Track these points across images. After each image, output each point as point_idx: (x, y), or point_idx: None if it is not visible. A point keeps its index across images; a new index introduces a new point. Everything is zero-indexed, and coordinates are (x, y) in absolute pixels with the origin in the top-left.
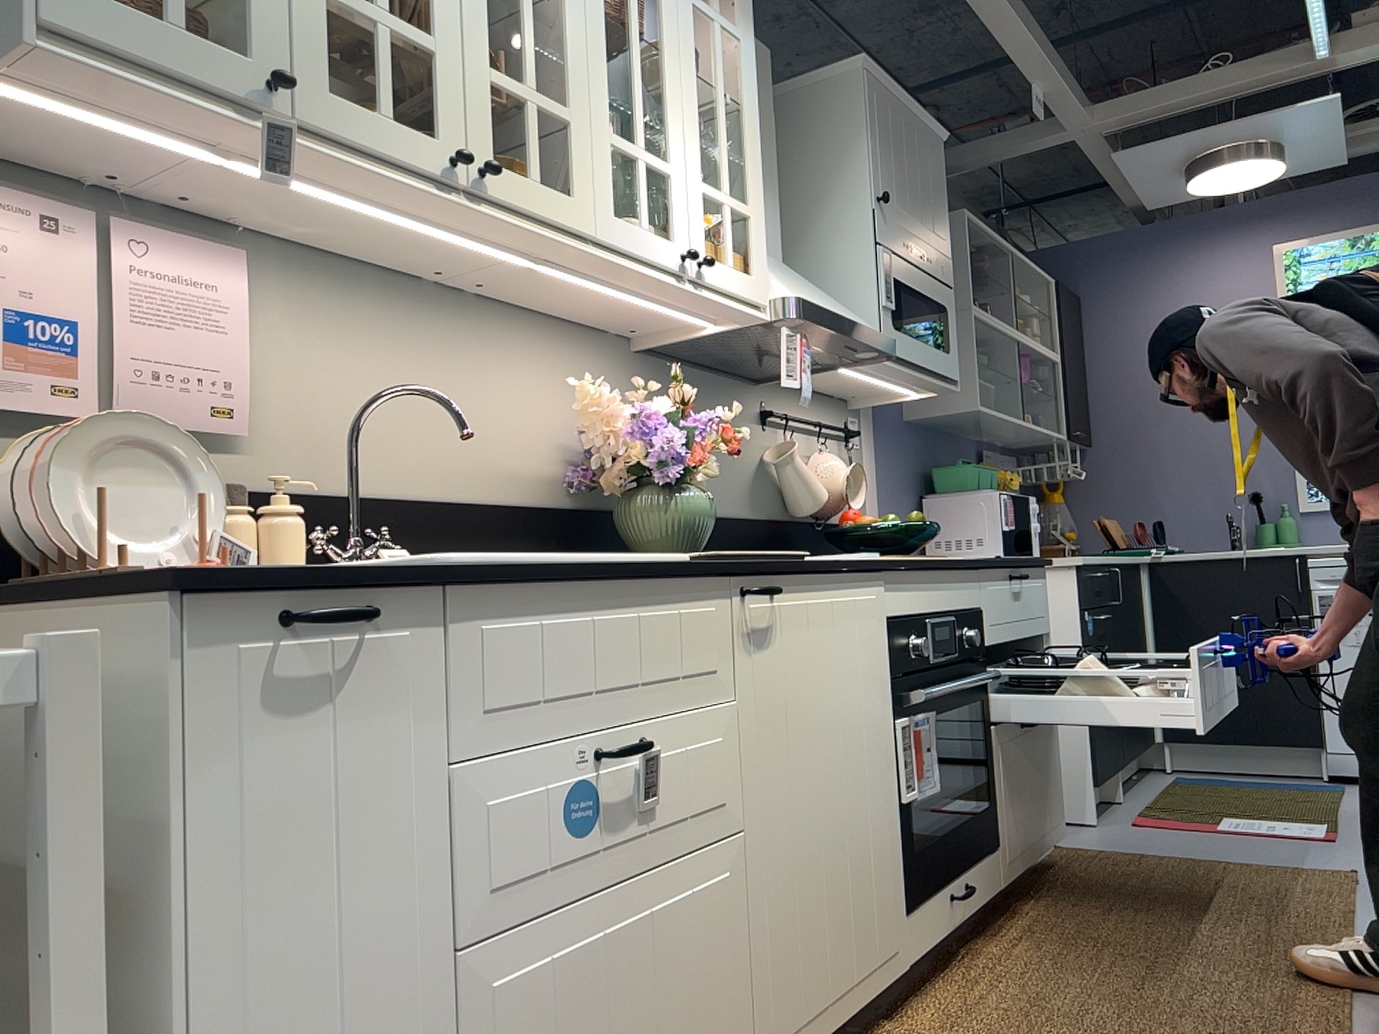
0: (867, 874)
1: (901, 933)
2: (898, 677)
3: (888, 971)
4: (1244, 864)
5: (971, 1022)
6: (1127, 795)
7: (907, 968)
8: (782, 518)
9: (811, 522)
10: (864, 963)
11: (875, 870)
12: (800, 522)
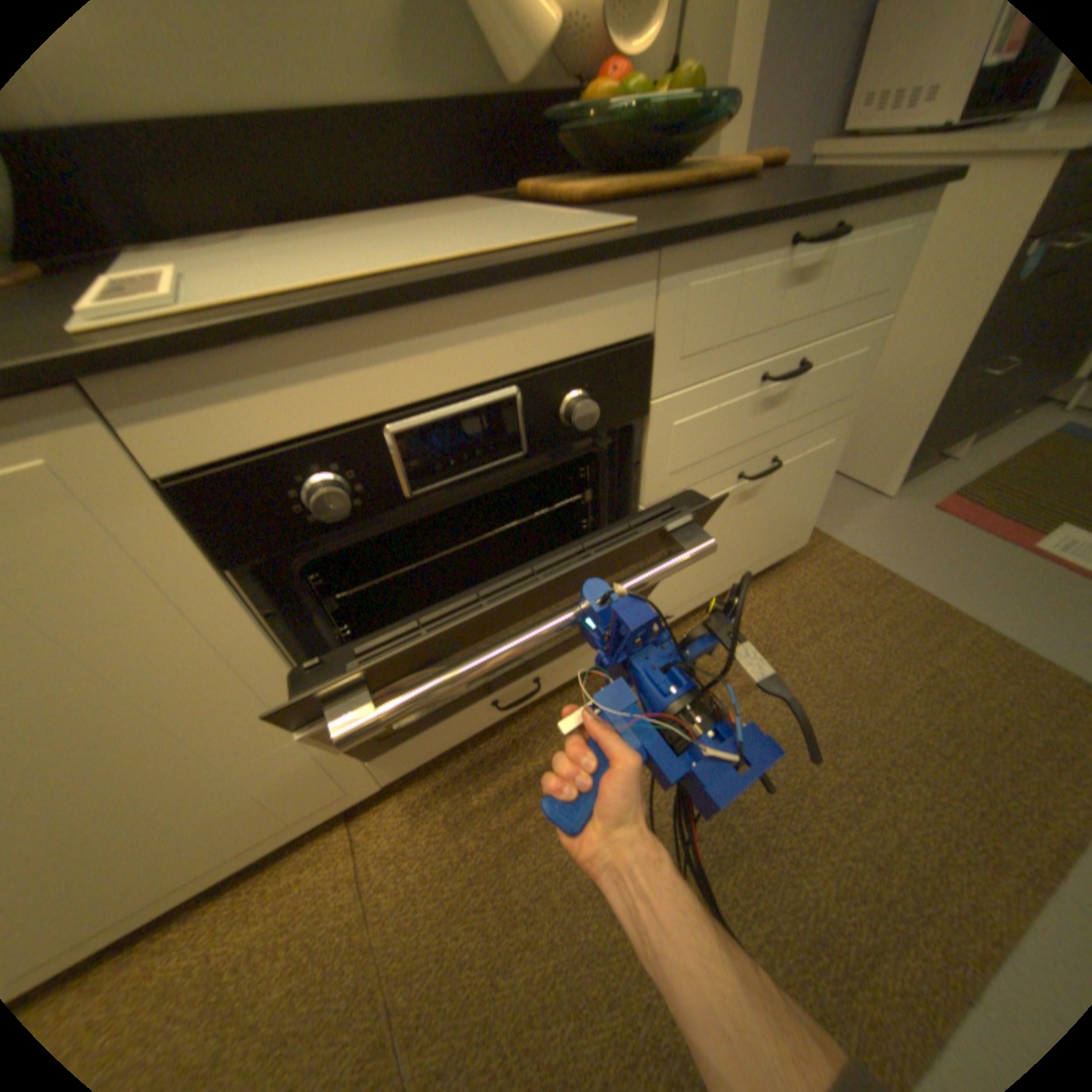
0: (214, 792)
1: (346, 781)
2: (253, 559)
3: (317, 814)
4: (1006, 642)
5: (411, 861)
6: (973, 448)
7: (378, 784)
8: (480, 90)
9: (562, 89)
10: (240, 840)
11: (240, 779)
12: (531, 94)
